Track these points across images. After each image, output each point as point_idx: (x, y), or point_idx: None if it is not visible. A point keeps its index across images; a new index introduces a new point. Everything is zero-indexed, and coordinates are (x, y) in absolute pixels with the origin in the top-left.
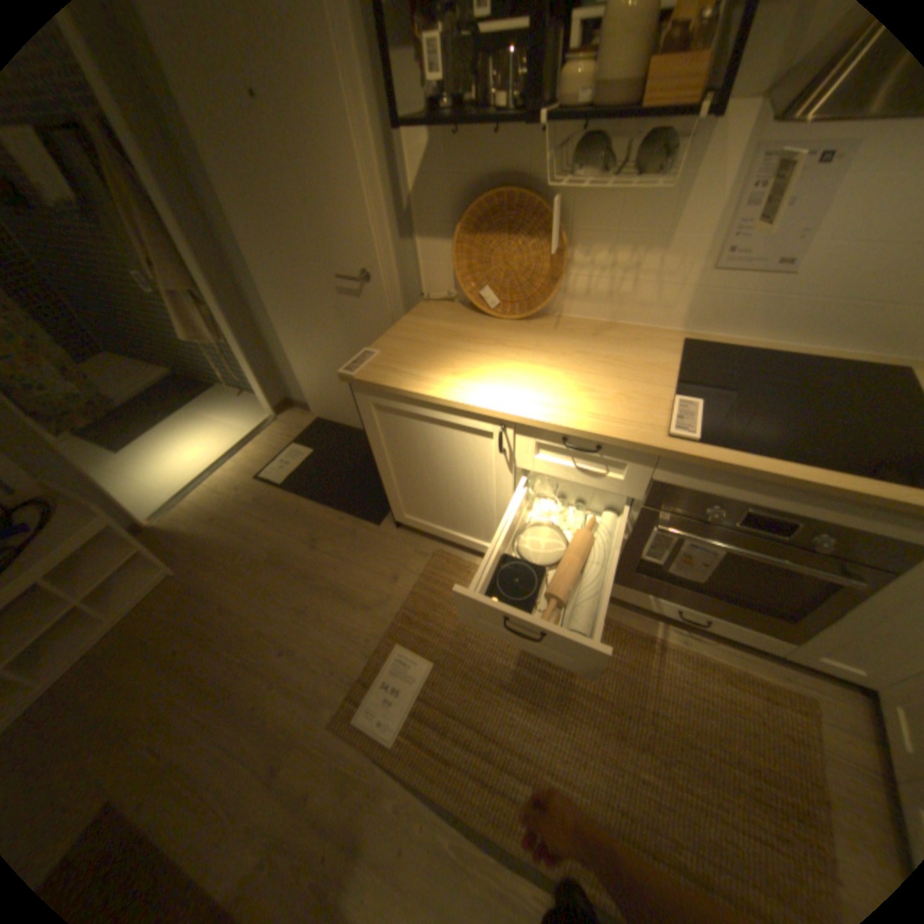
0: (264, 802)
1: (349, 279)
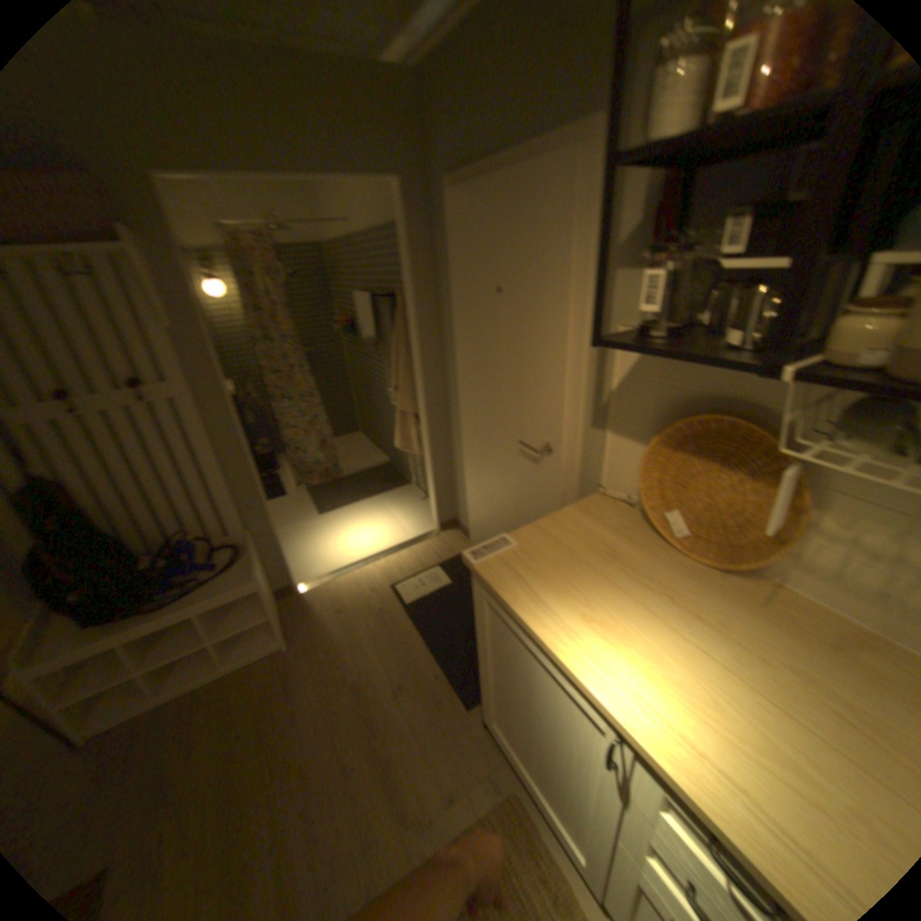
0: None
1: (529, 448)
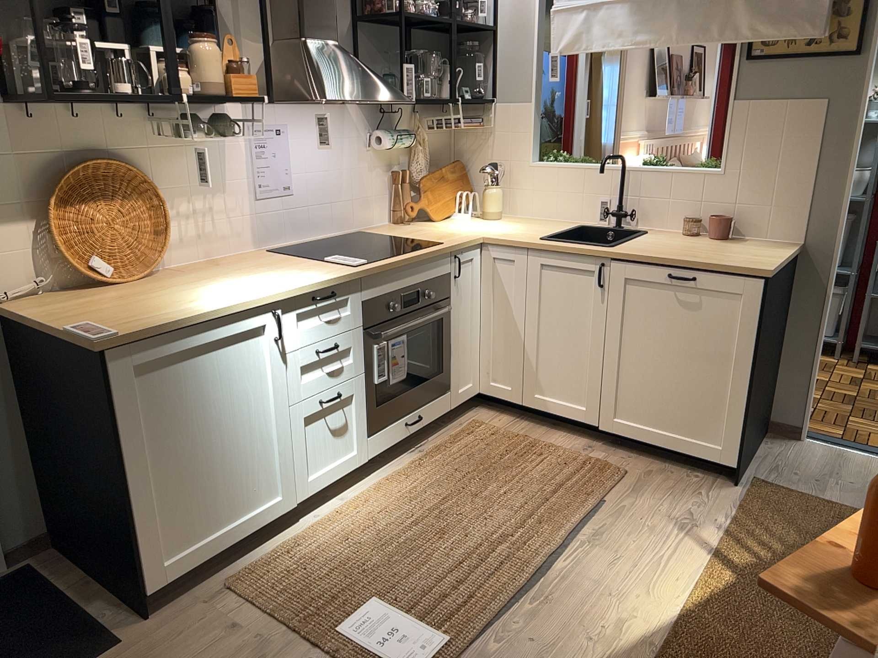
0: None
1: None
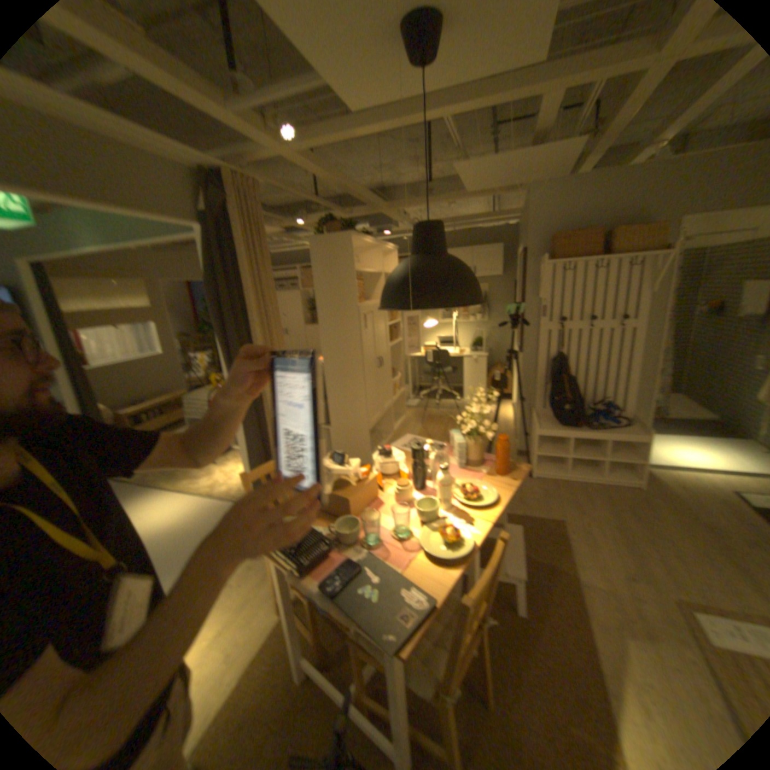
0: (623, 583)
1: None
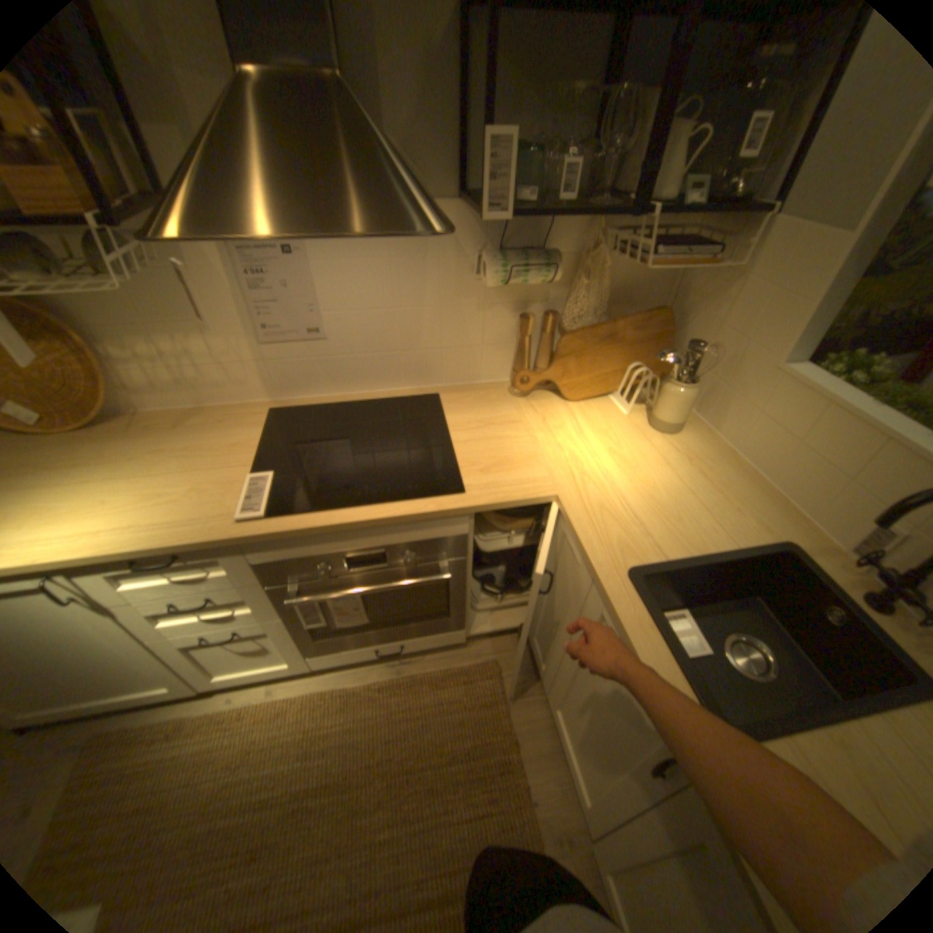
0: None
1: None
